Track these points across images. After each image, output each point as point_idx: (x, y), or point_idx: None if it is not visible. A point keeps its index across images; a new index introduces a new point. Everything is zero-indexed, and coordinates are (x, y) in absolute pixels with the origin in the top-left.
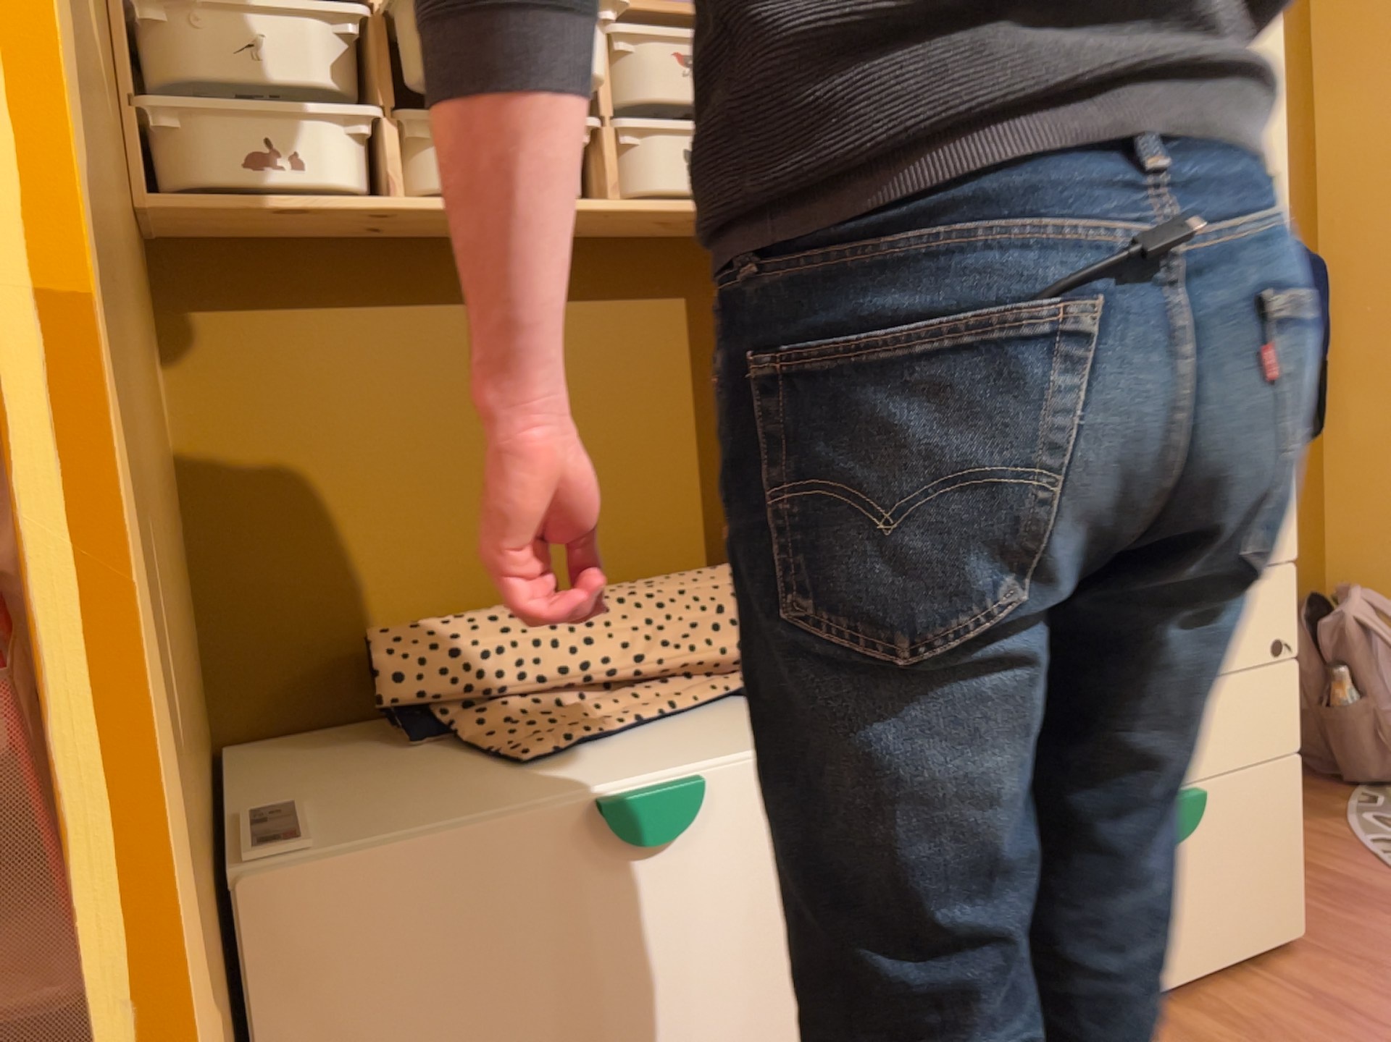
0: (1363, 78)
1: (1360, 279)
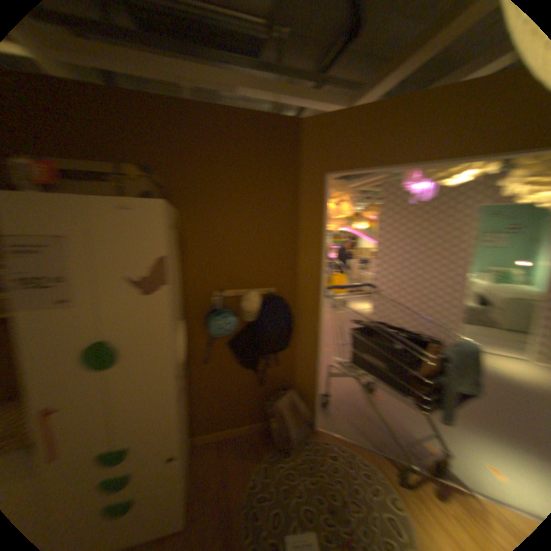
0: (306, 253)
1: (303, 308)
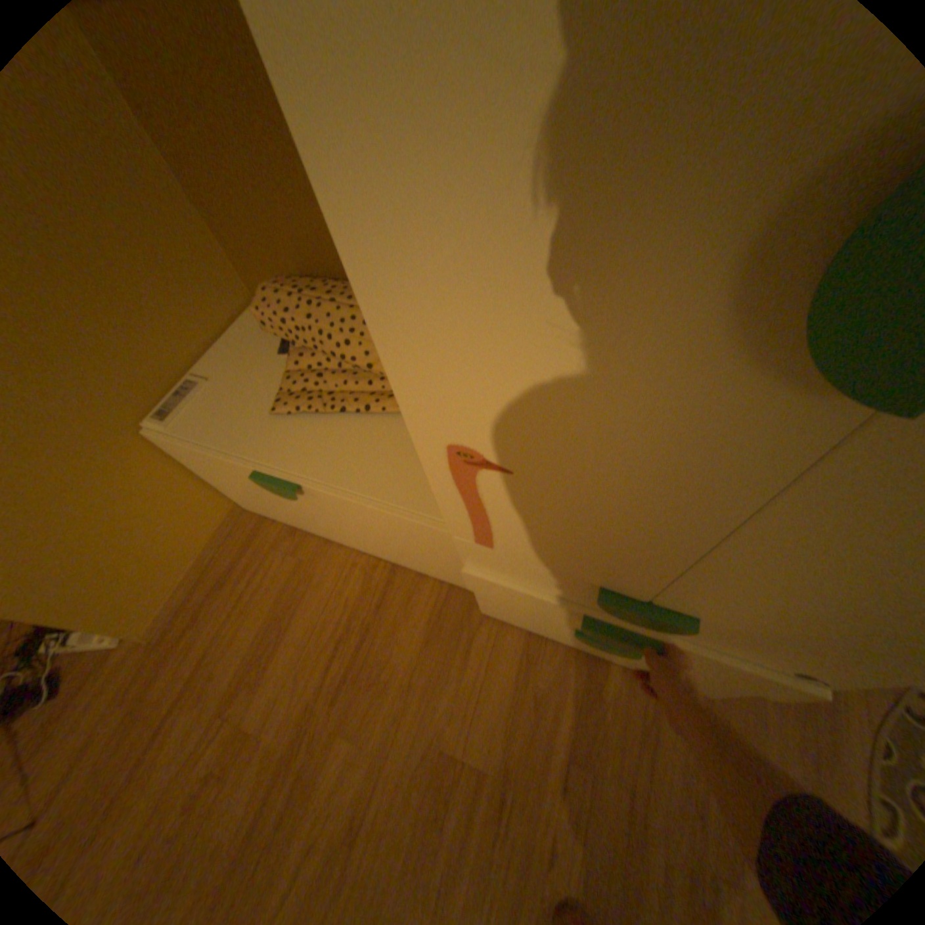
0: None
1: None
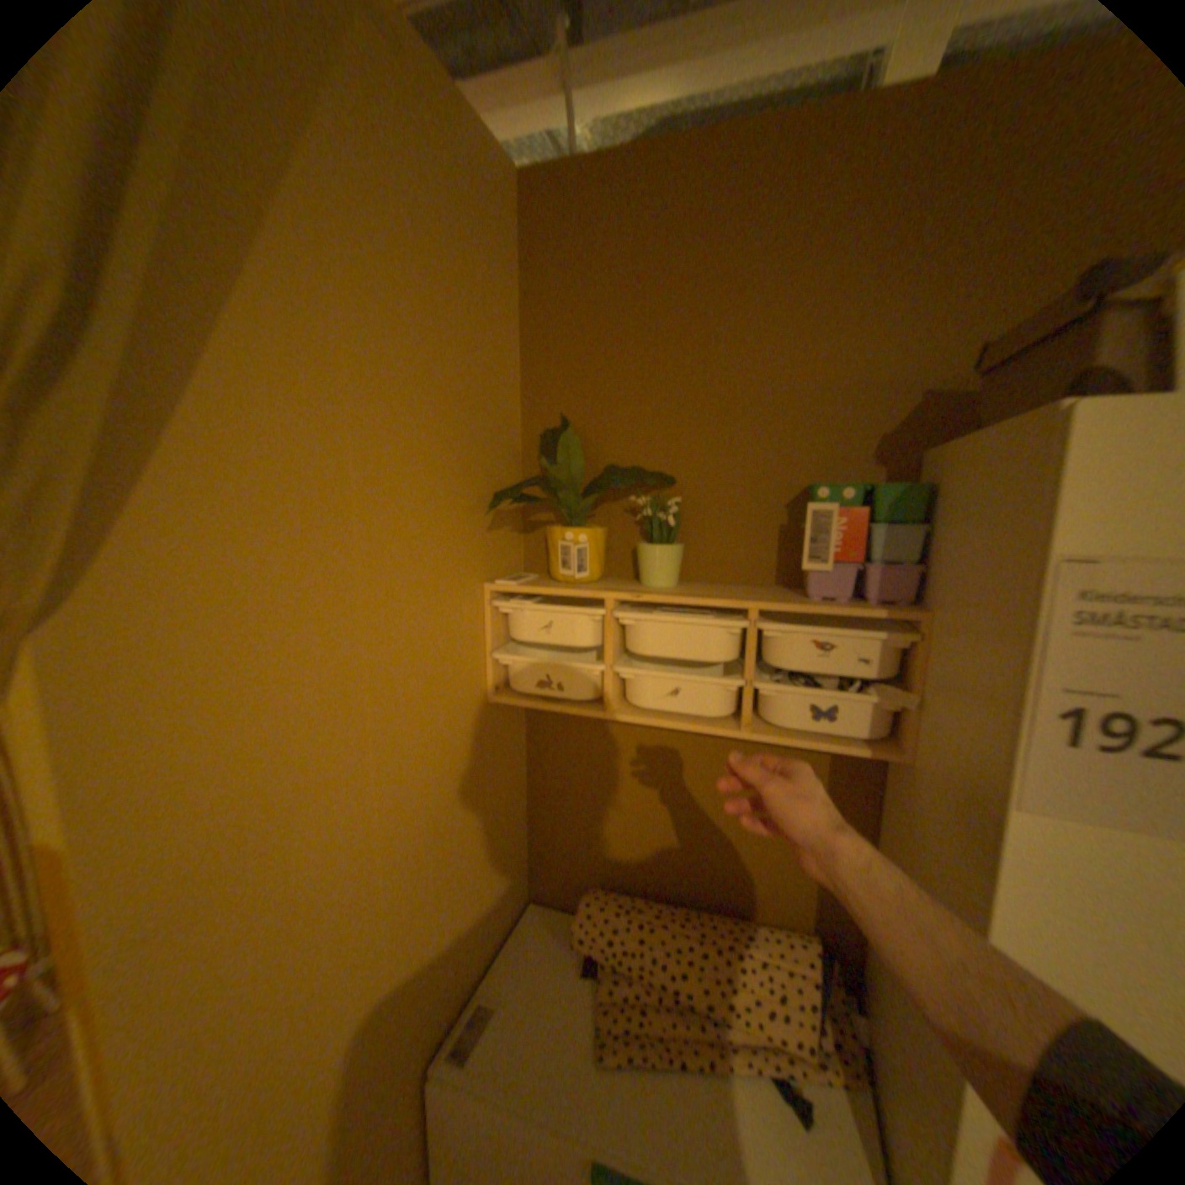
0: None
1: None
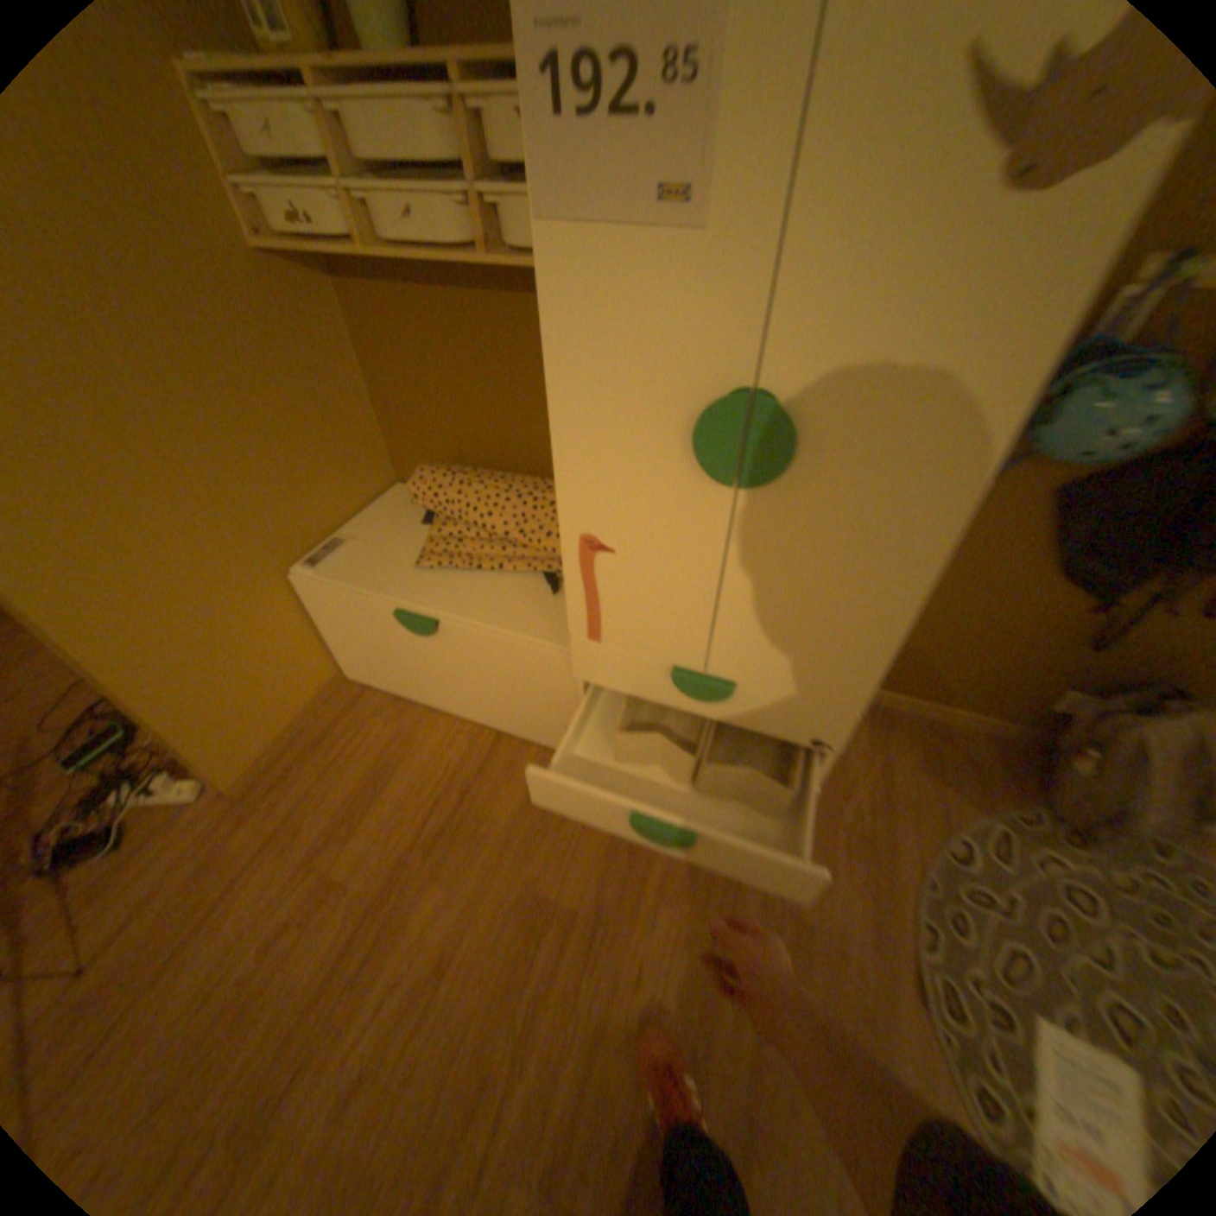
0: None
1: None
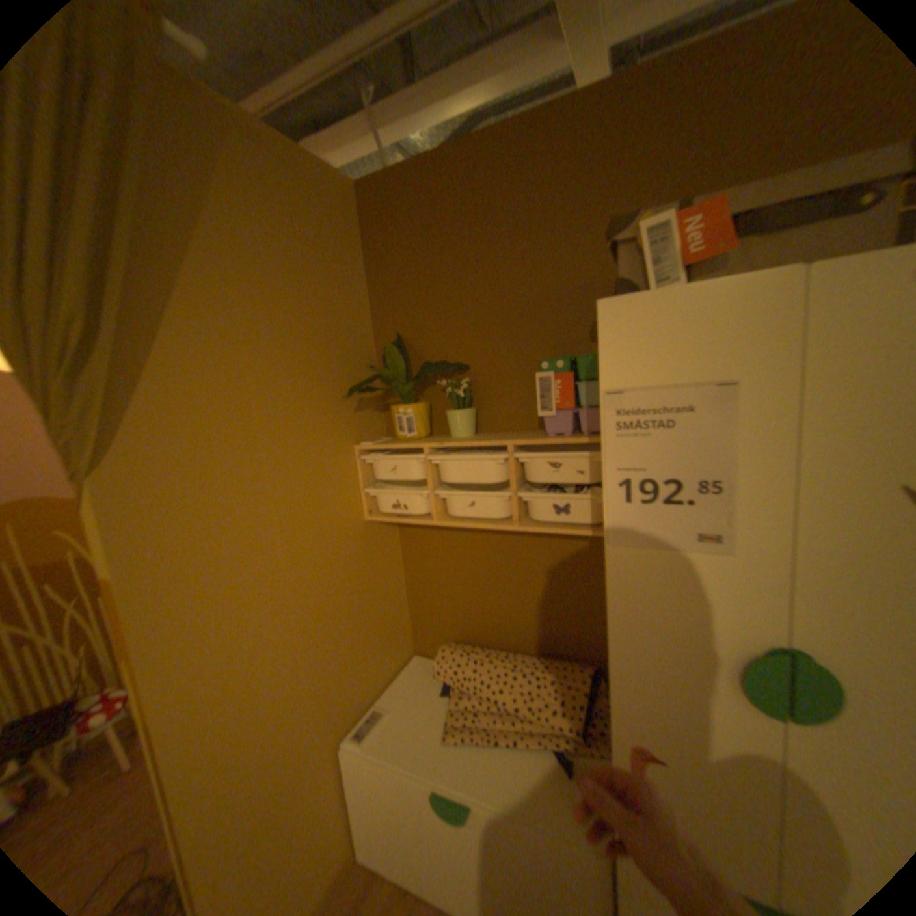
0: None
1: None
